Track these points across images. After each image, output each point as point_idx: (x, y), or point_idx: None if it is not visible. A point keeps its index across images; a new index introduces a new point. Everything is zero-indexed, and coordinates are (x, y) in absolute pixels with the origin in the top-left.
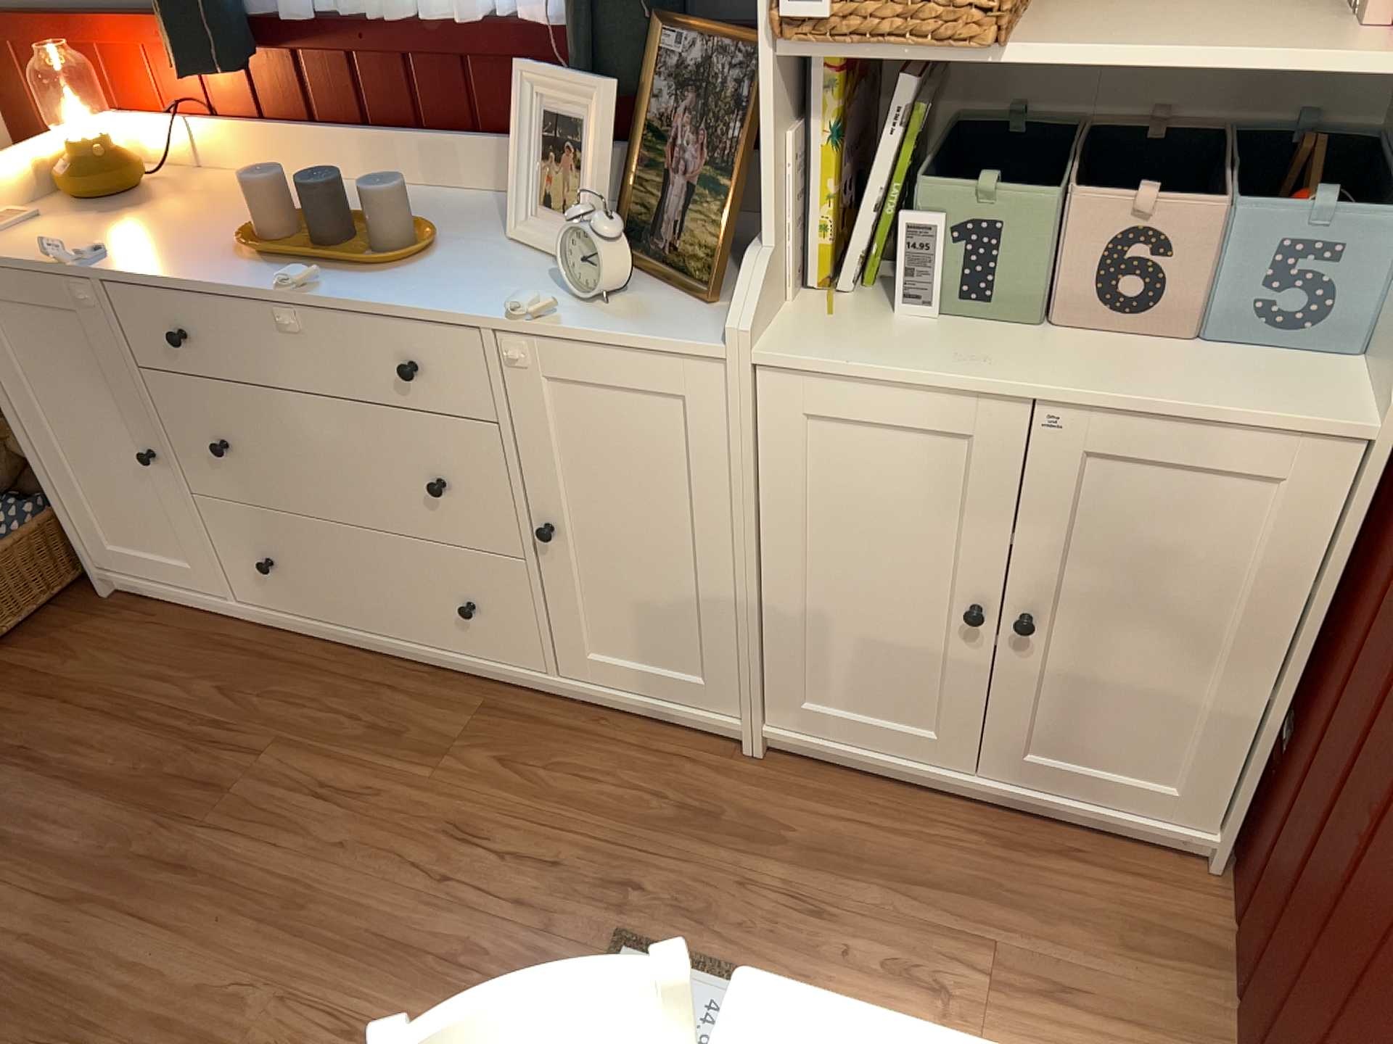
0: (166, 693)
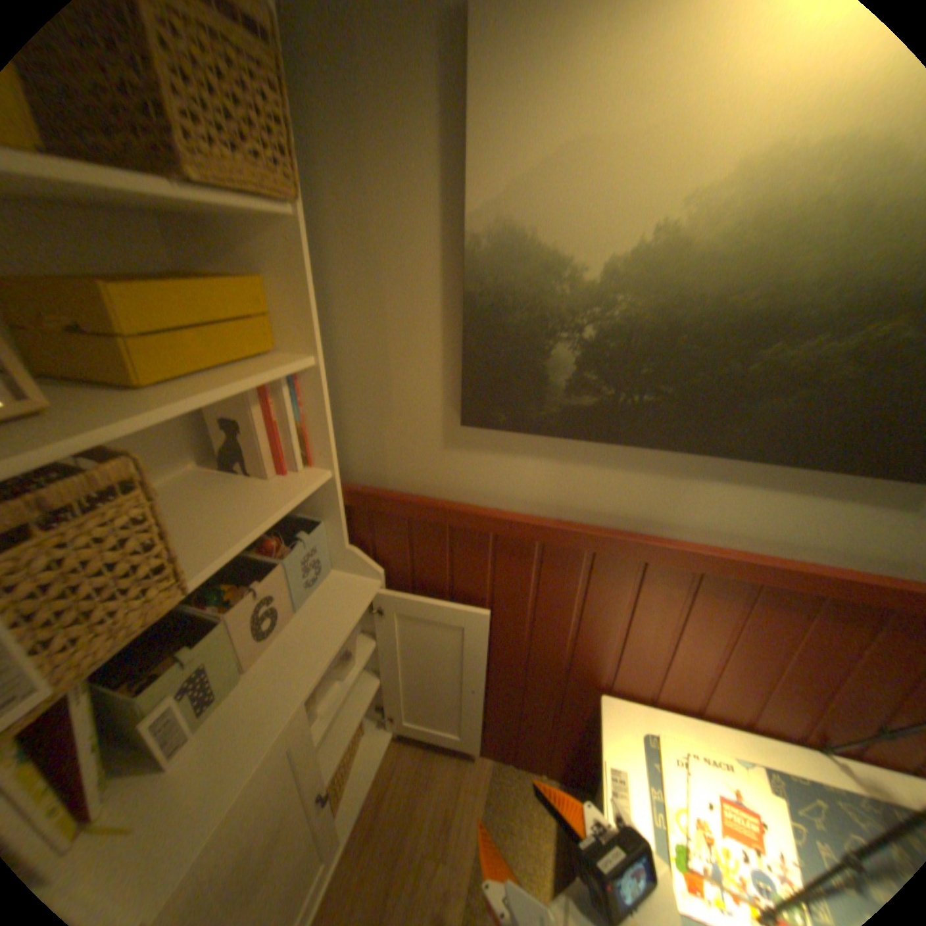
0: None
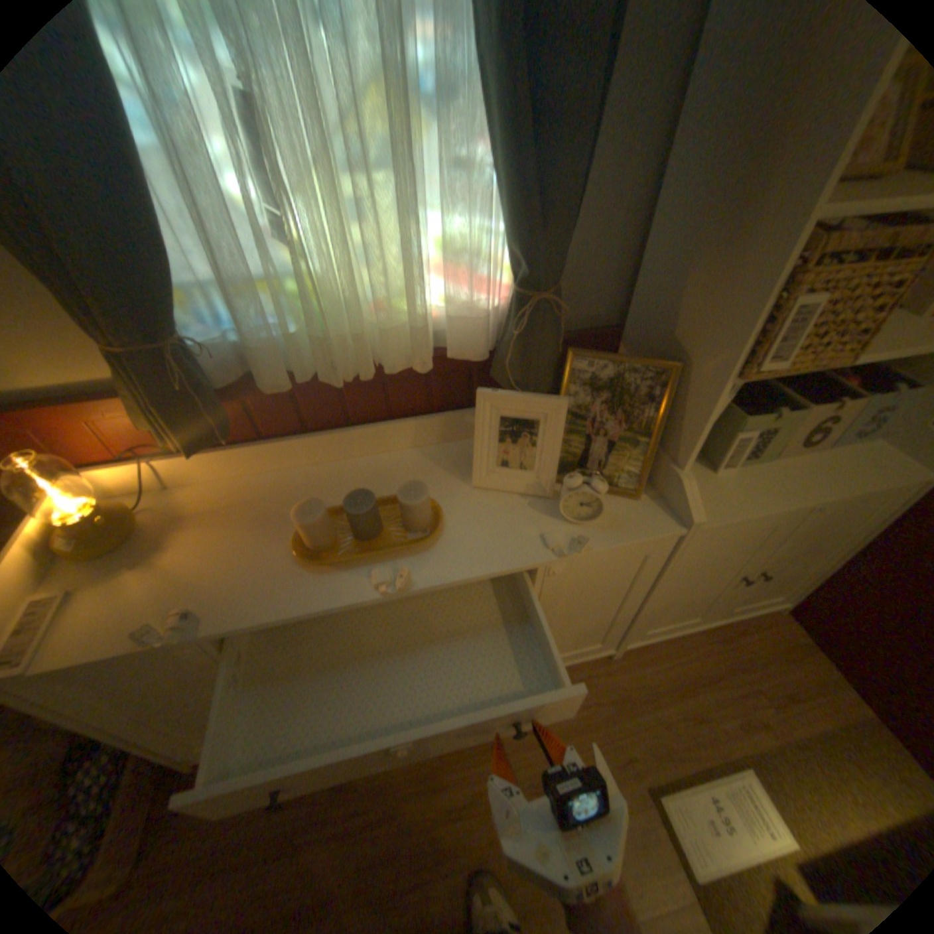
0: (293, 824)
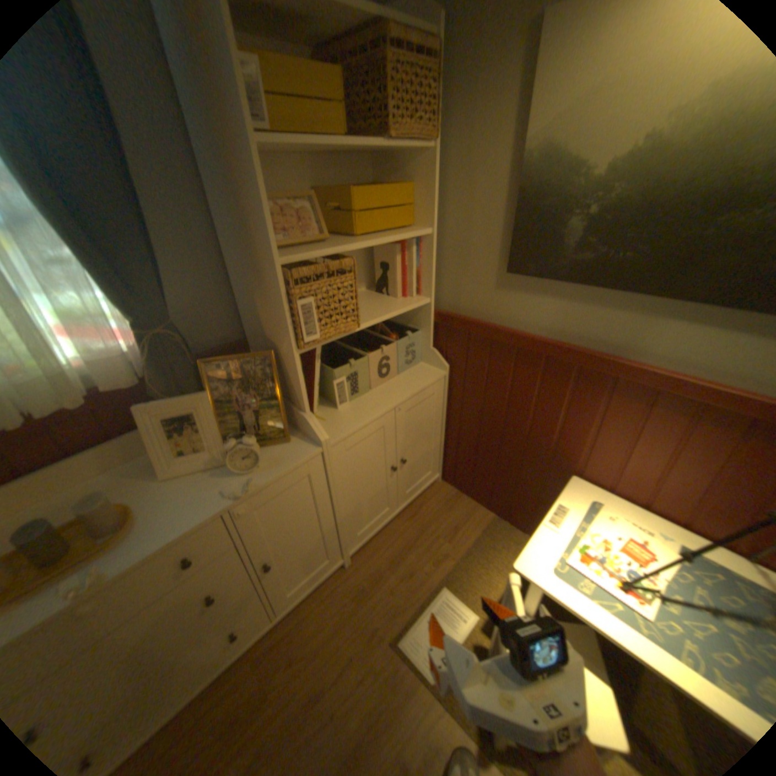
0: None
